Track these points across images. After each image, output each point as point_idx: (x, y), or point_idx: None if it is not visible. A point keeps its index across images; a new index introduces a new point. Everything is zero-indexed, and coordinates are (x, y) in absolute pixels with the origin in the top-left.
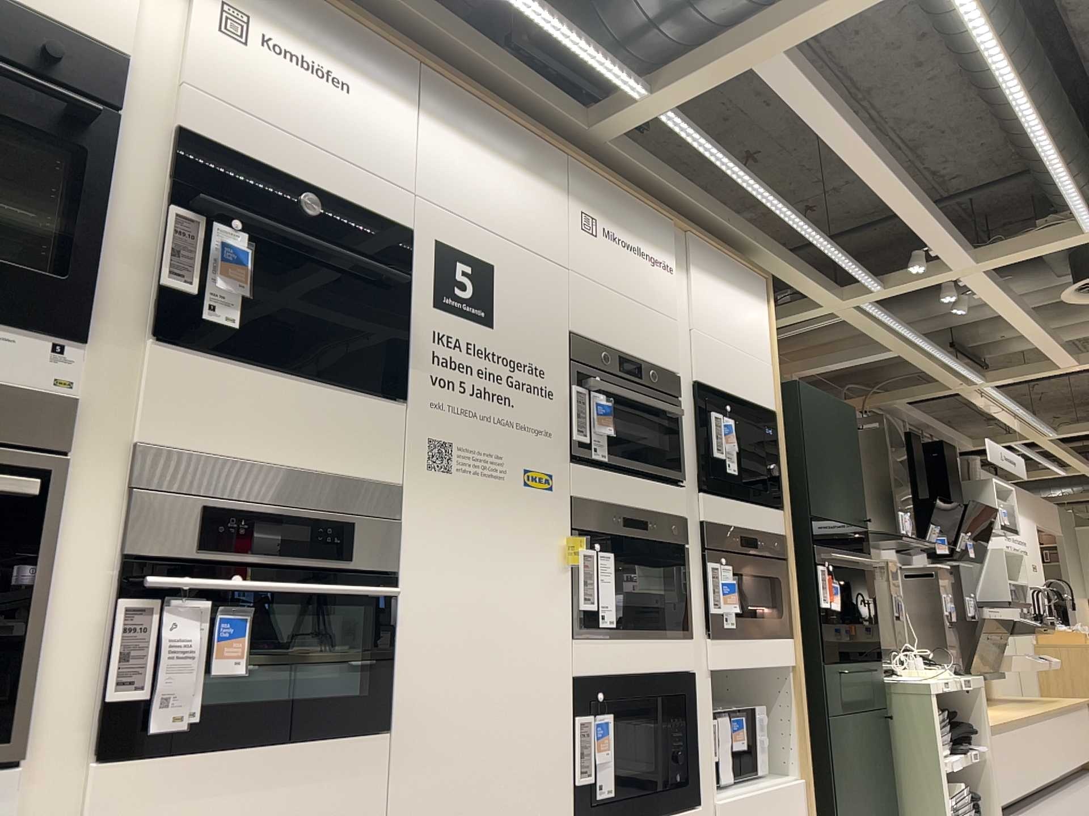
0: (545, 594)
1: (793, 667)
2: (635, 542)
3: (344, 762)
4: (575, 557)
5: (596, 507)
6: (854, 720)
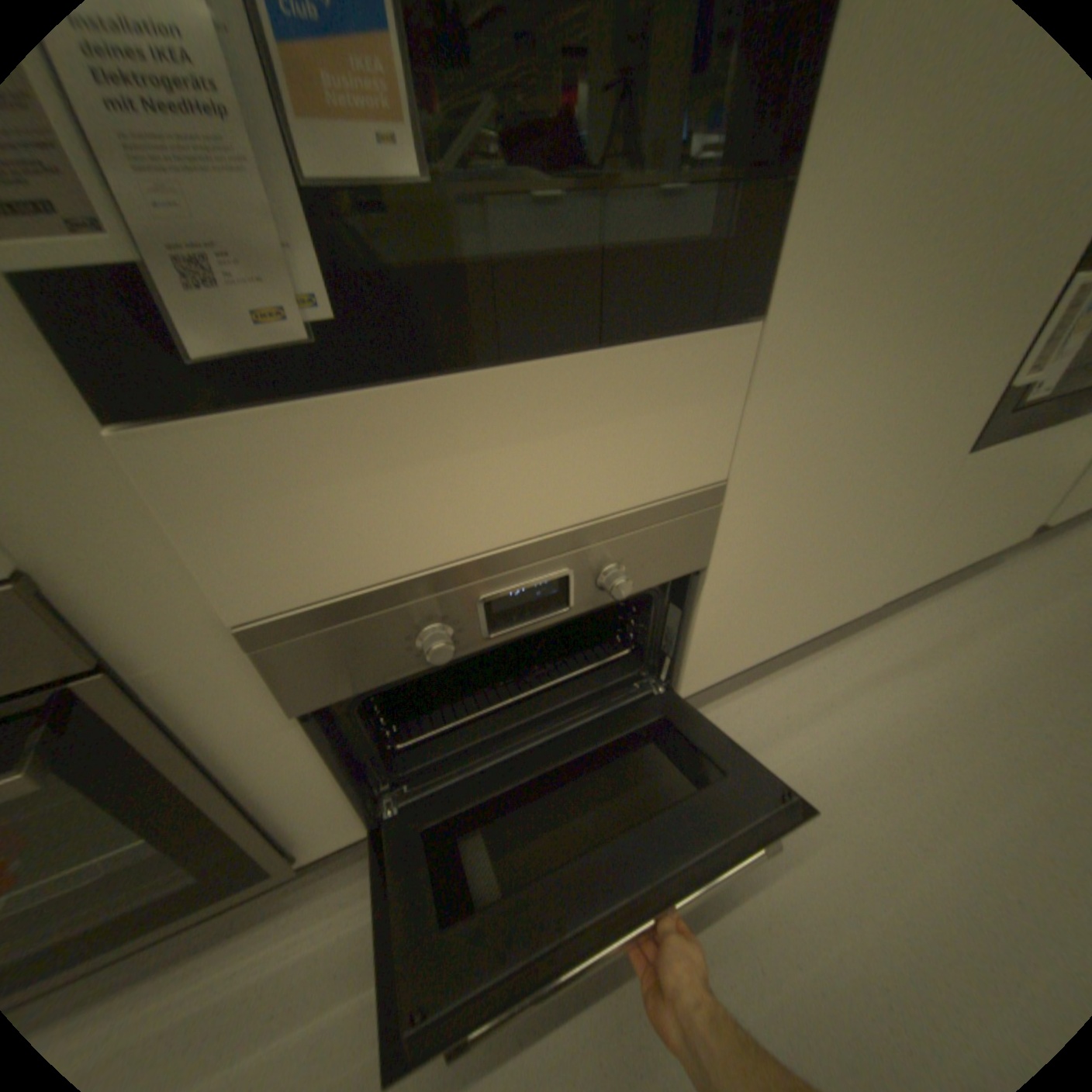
0: None
1: None
2: None
3: (673, 375)
4: None
5: None
6: None
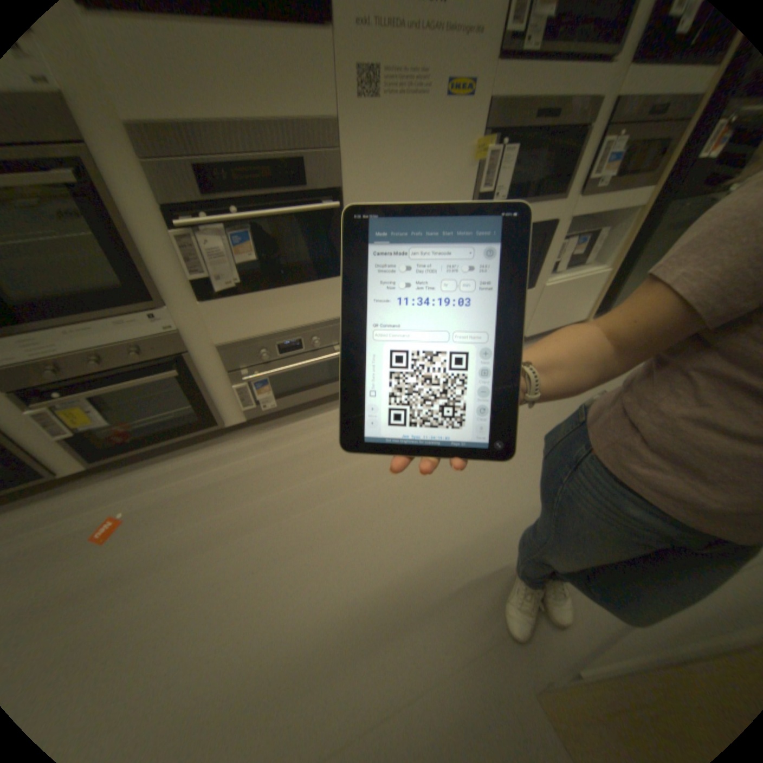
0: (454, 184)
1: (644, 205)
2: (545, 127)
3: (322, 289)
4: (485, 150)
5: (513, 103)
6: (673, 233)
